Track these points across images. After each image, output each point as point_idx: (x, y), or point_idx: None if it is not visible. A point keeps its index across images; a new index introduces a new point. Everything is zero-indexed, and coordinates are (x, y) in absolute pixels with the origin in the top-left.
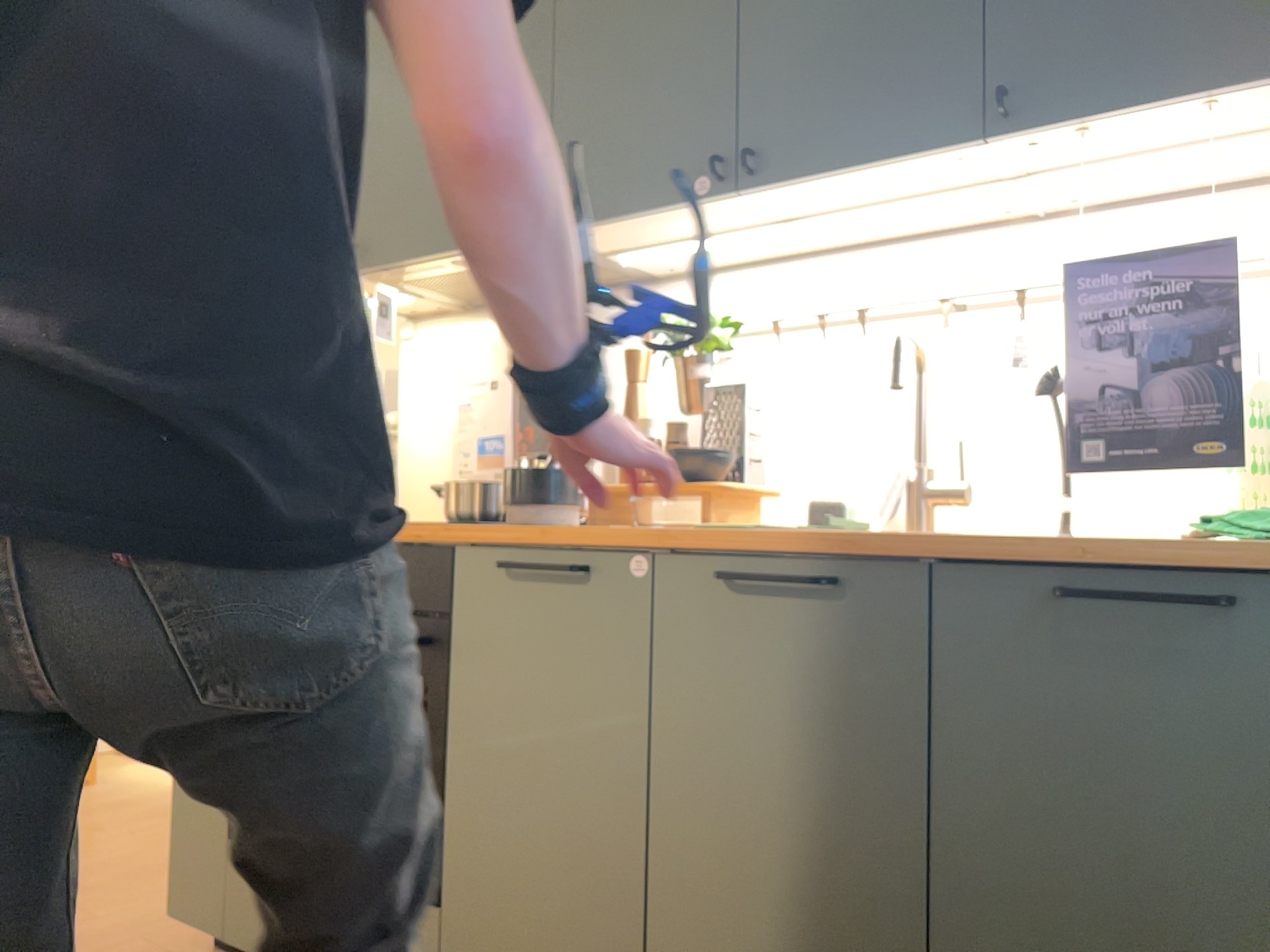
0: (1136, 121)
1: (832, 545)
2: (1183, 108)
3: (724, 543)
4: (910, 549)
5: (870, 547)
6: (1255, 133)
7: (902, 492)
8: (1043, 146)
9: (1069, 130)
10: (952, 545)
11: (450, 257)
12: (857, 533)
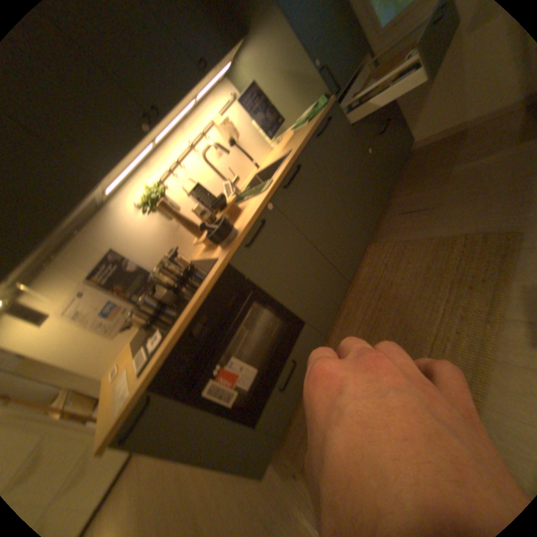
0: (221, 59)
1: (292, 158)
2: (228, 52)
3: (279, 178)
4: (301, 146)
5: (297, 152)
6: (225, 62)
7: (230, 185)
8: (208, 74)
9: (214, 65)
10: (305, 139)
11: (47, 232)
12: (286, 158)
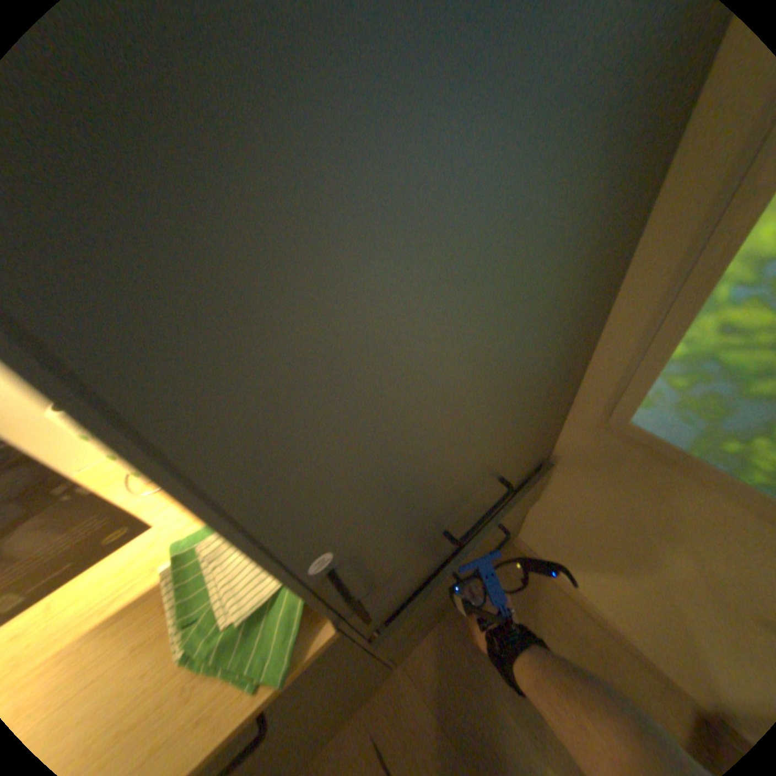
0: None
1: None
2: None
3: None
4: None
5: None
6: None
7: None
8: None
9: None
10: None
11: None
12: None
